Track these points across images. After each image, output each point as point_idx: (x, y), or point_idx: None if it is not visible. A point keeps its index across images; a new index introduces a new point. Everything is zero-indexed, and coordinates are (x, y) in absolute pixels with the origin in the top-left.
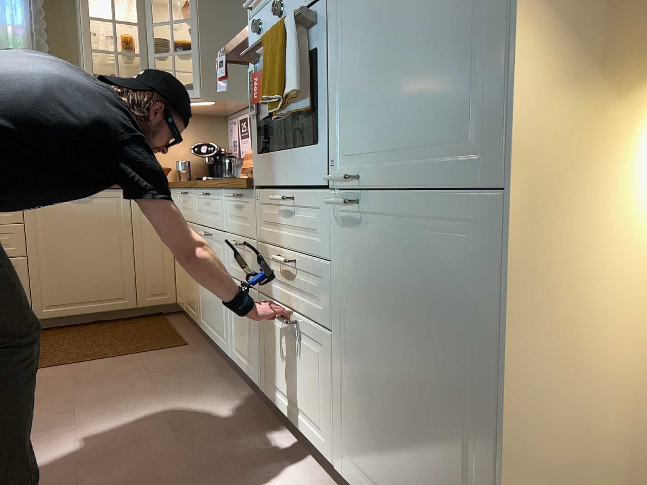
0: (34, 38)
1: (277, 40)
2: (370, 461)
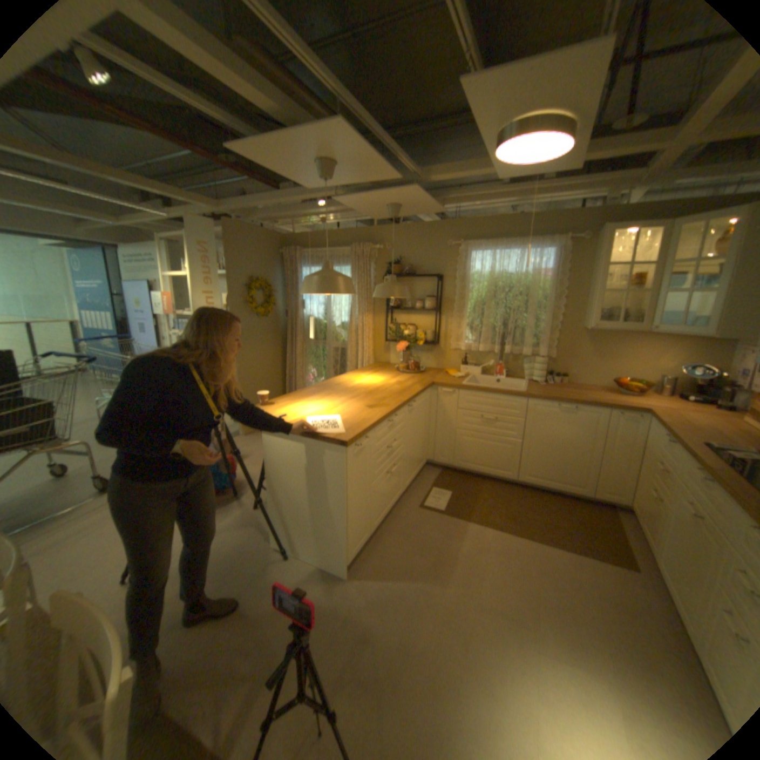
0: (557, 277)
1: None
2: None
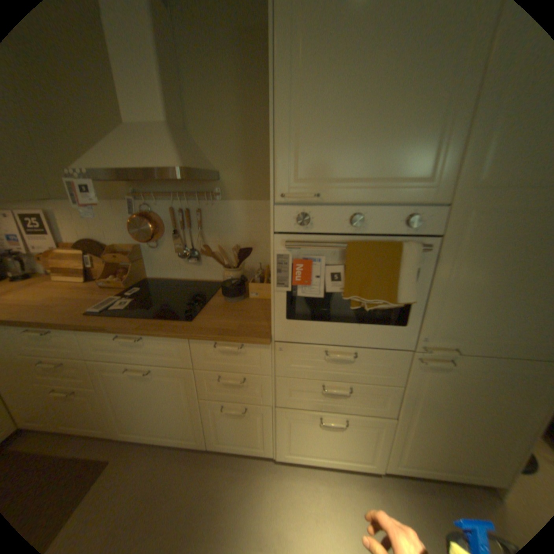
0: None
1: (382, 257)
2: (424, 462)
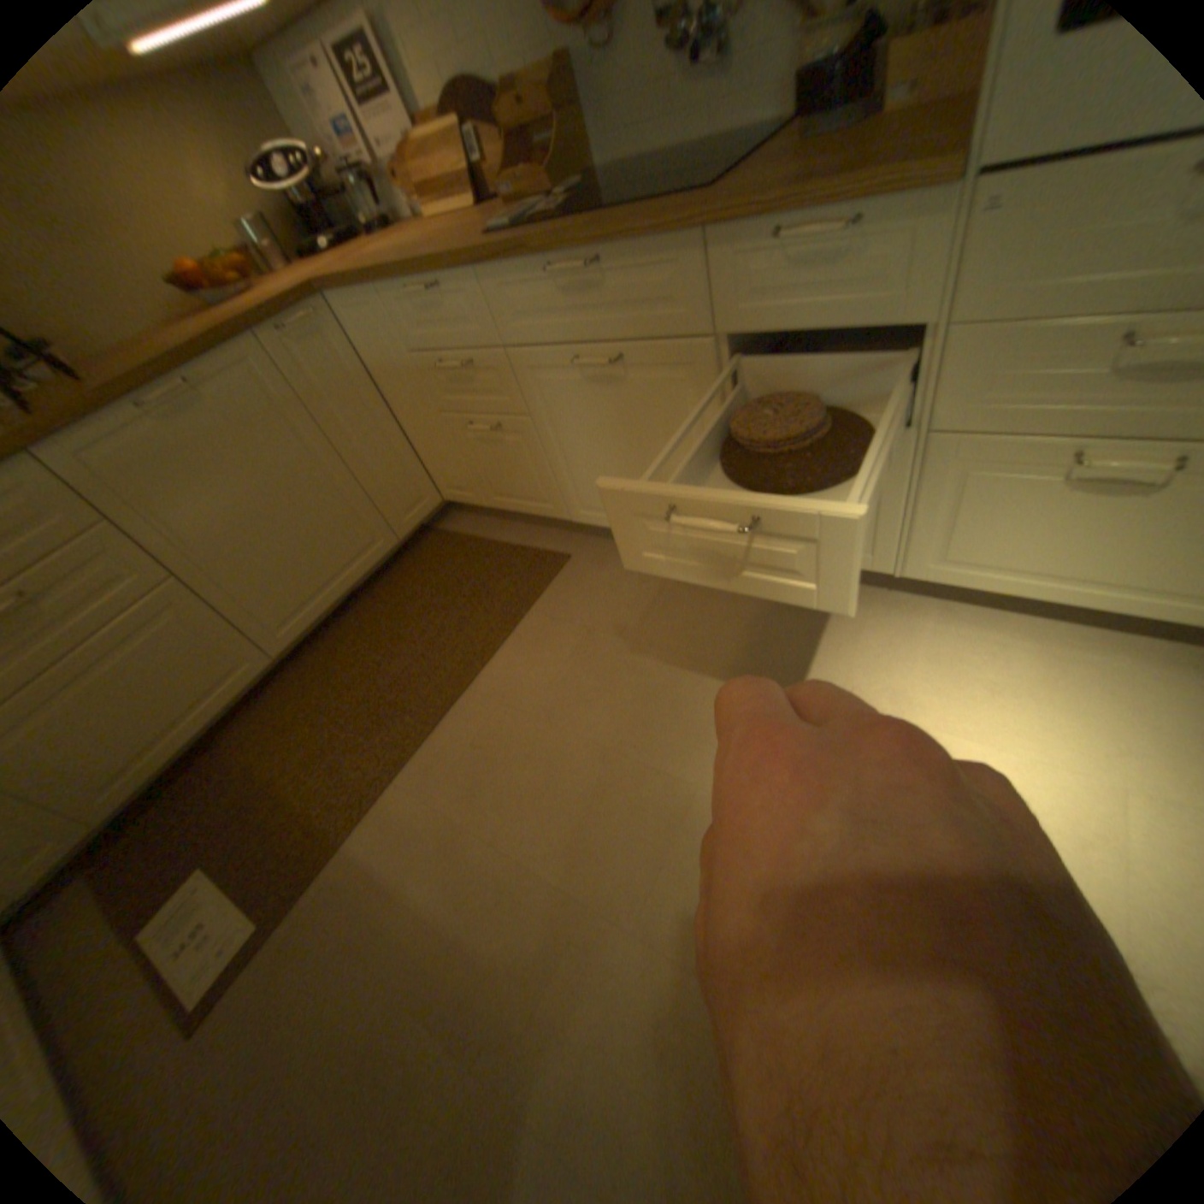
0: None
1: None
2: None
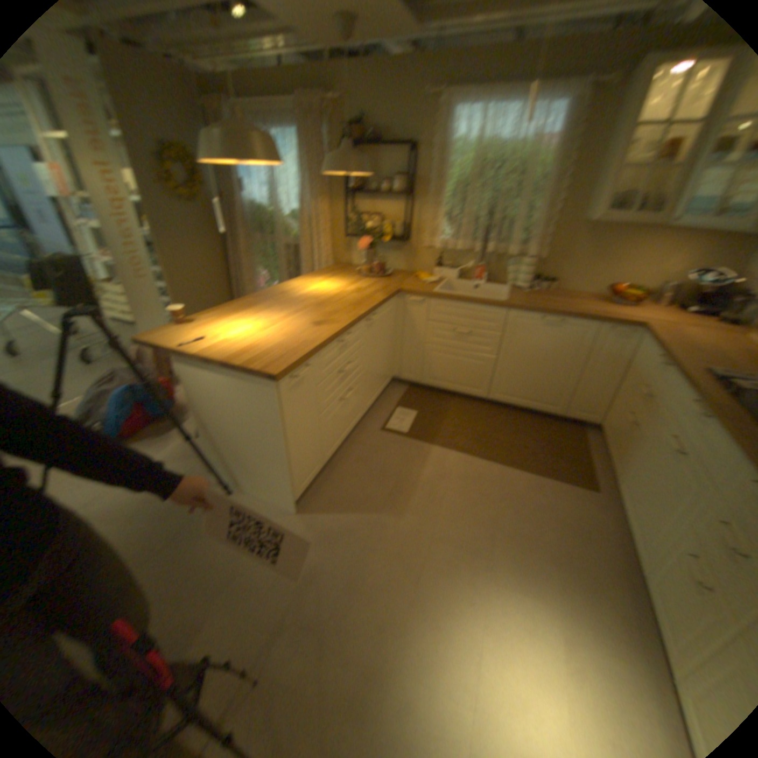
0: (565, 145)
1: None
2: None
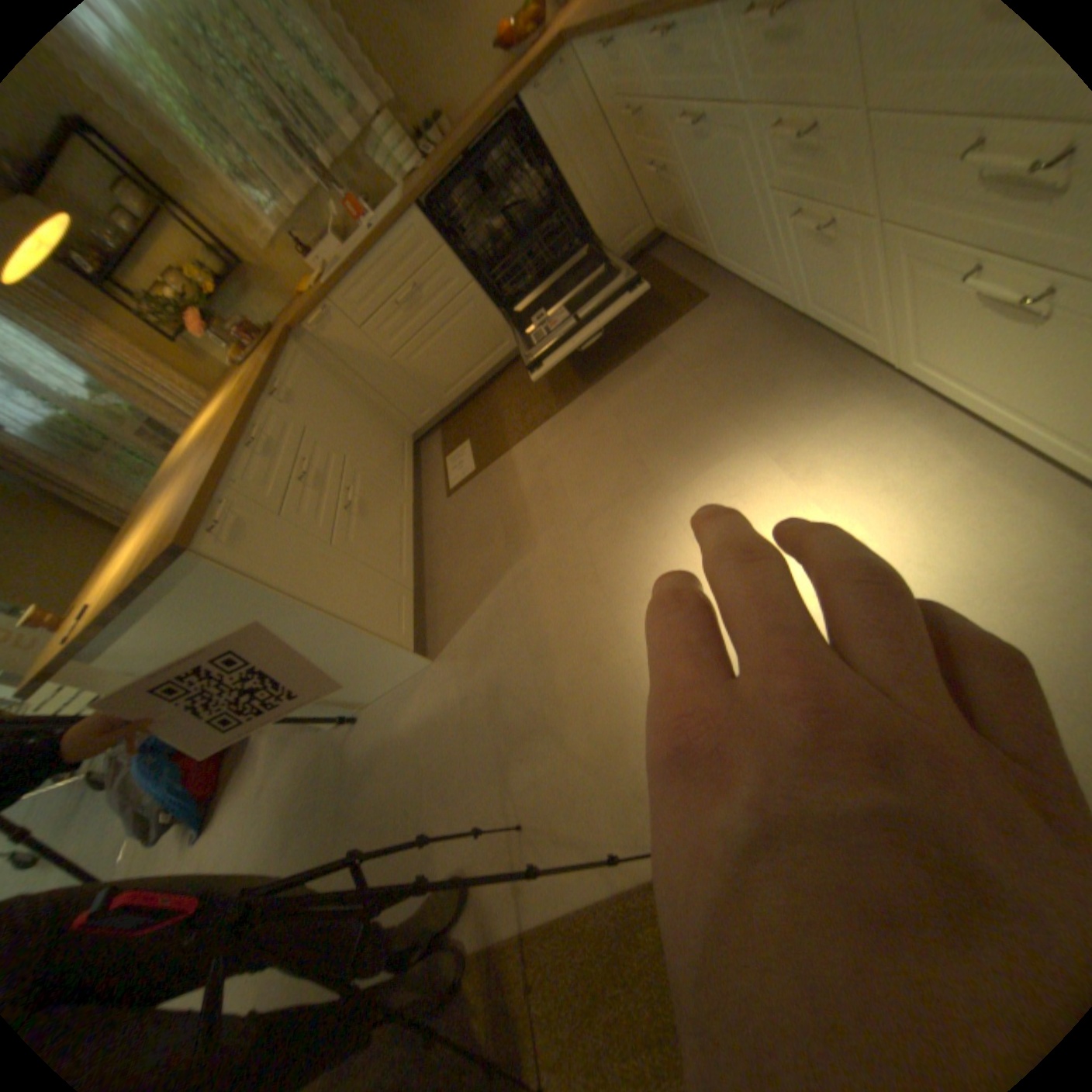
0: None
1: None
2: None
